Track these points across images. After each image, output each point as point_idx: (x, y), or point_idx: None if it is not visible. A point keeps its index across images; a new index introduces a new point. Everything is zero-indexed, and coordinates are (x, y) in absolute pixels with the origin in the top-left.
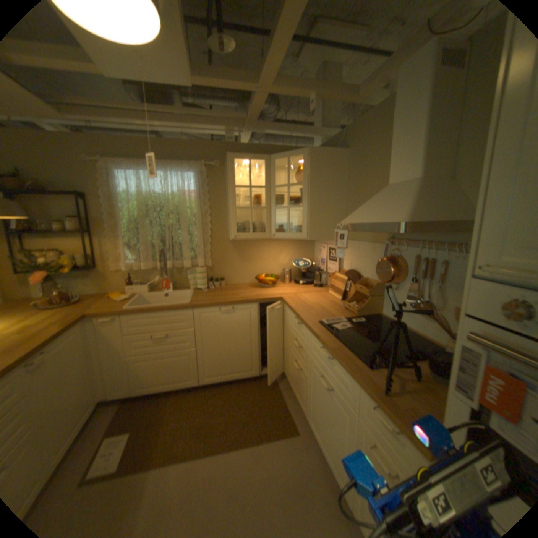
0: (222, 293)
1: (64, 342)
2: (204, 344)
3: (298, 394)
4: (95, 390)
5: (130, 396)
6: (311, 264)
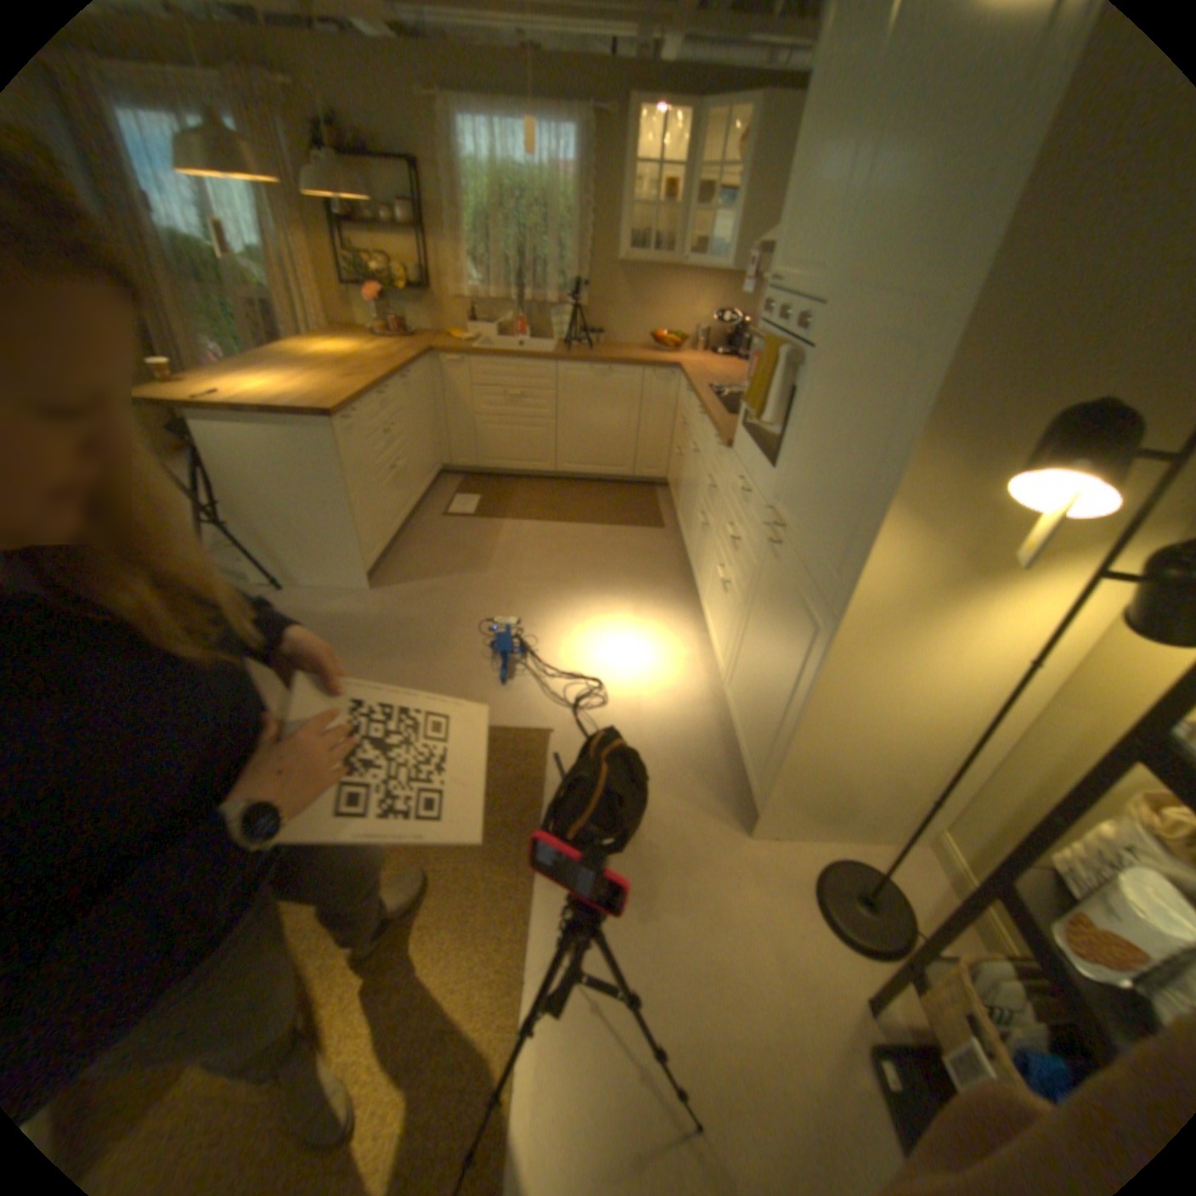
0: (597, 352)
1: (419, 375)
2: (567, 418)
3: (674, 493)
4: (440, 452)
5: (477, 469)
6: (740, 322)
